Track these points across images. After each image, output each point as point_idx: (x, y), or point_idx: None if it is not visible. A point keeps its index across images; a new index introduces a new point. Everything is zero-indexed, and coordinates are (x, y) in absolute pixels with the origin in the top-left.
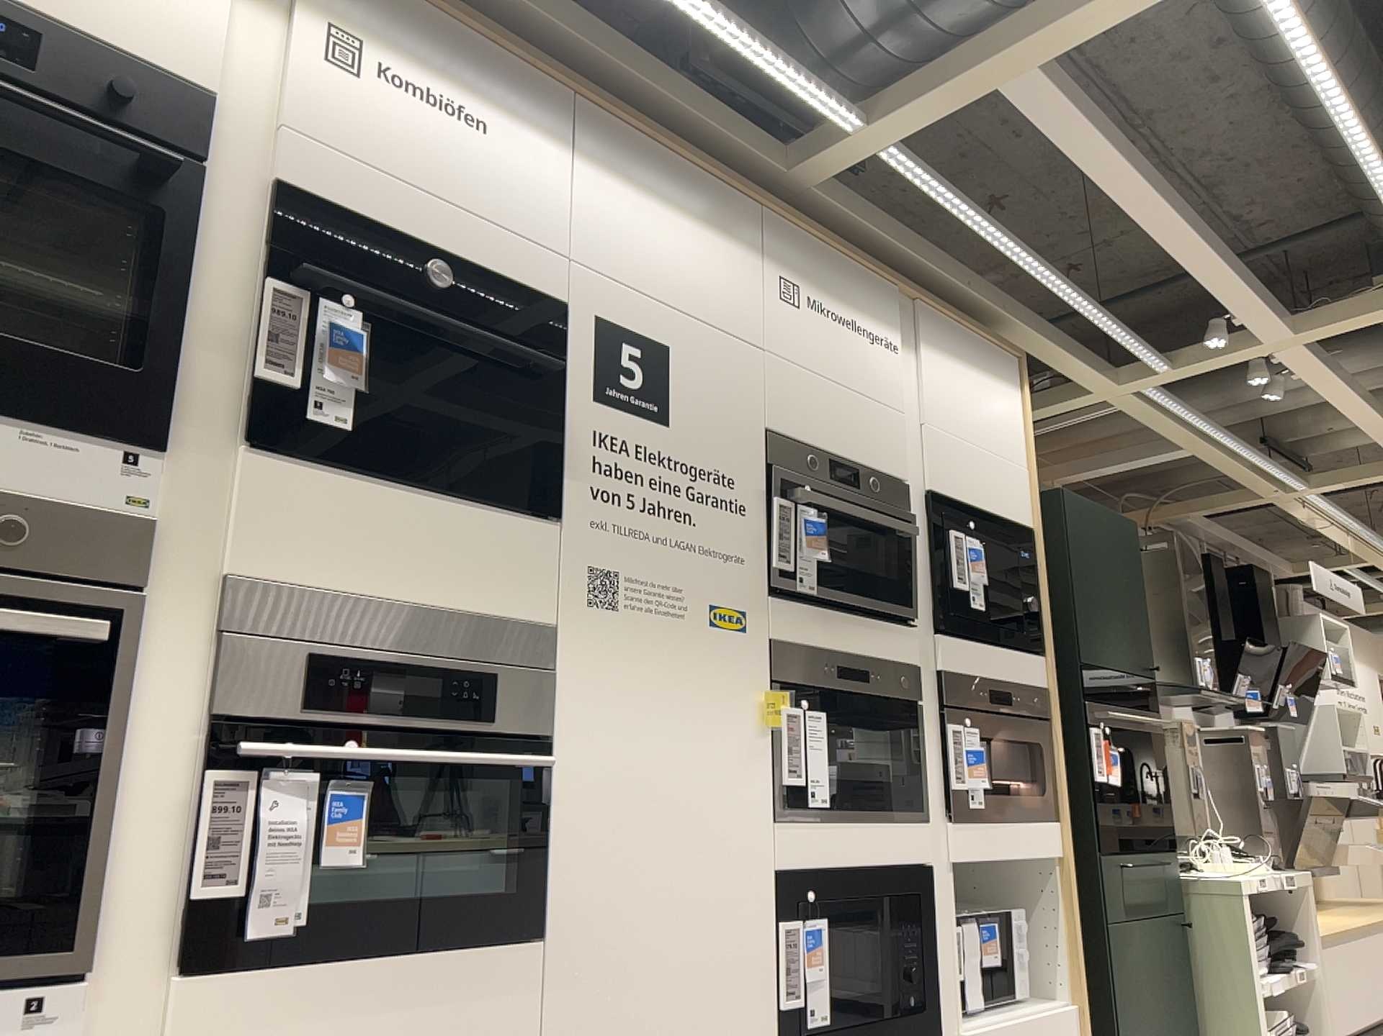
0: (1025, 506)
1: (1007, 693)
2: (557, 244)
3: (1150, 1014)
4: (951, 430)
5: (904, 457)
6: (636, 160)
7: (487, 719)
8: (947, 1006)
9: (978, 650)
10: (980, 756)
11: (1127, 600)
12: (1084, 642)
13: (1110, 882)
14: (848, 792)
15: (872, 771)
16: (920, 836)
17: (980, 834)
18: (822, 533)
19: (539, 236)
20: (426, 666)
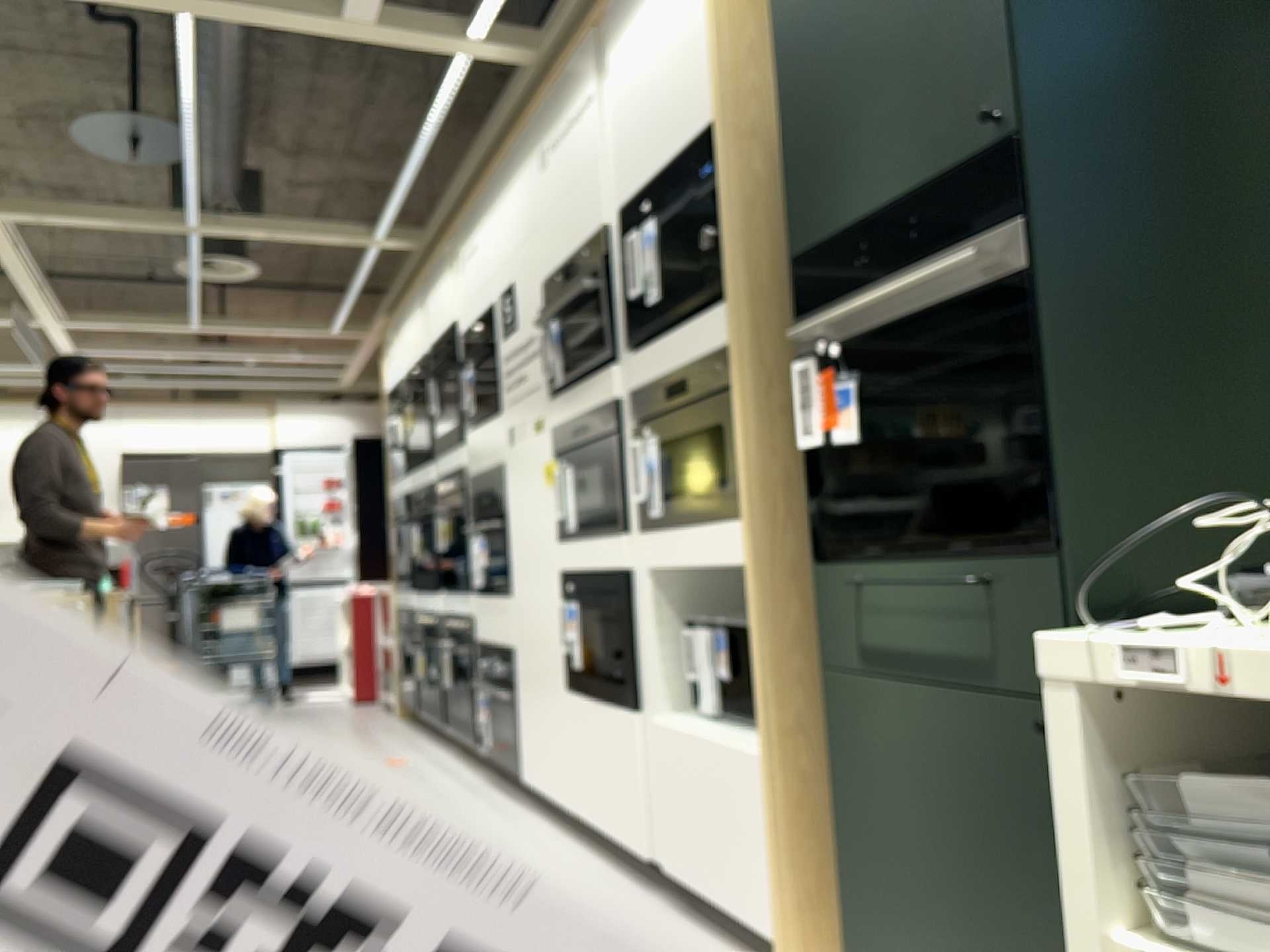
0: (711, 94)
1: (685, 381)
2: (490, 274)
3: (931, 855)
4: (633, 113)
5: (601, 203)
6: (500, 183)
7: (495, 509)
8: (653, 692)
9: (659, 348)
10: (651, 466)
11: (933, 9)
12: (804, 217)
13: (838, 608)
14: (584, 519)
15: (599, 499)
16: (621, 547)
17: (664, 543)
18: (558, 335)
19: (487, 278)
20: (486, 492)
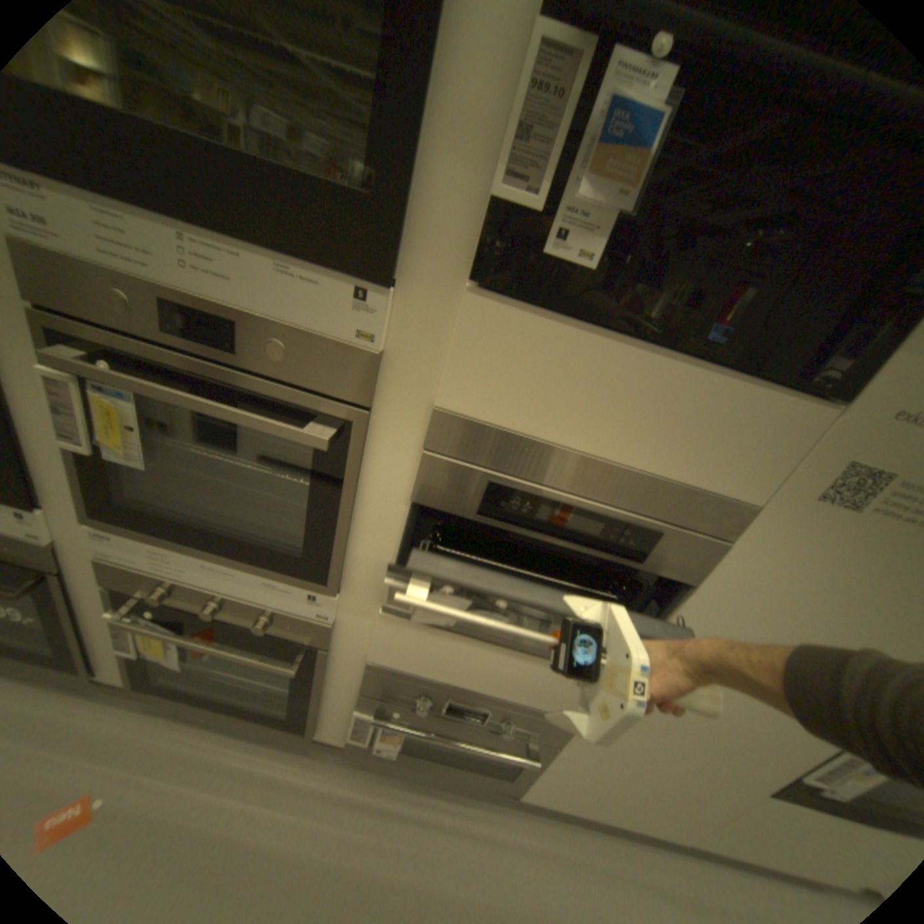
0: None
1: None
2: None
3: None
4: None
5: None
6: None
7: (637, 560)
8: None
9: None
10: None
11: None
12: None
13: None
14: None
15: None
16: None
17: None
18: None
19: None
20: (594, 510)
